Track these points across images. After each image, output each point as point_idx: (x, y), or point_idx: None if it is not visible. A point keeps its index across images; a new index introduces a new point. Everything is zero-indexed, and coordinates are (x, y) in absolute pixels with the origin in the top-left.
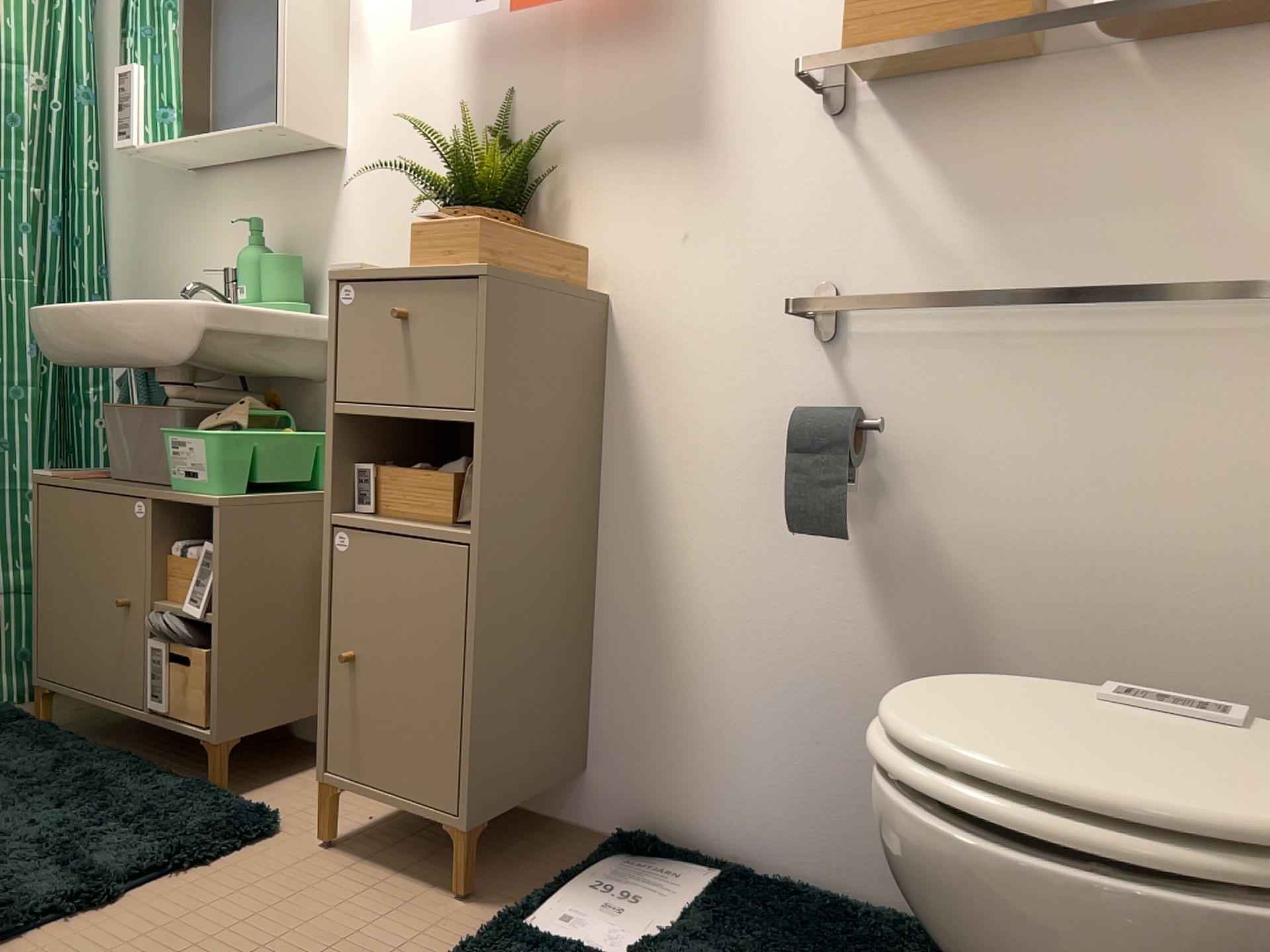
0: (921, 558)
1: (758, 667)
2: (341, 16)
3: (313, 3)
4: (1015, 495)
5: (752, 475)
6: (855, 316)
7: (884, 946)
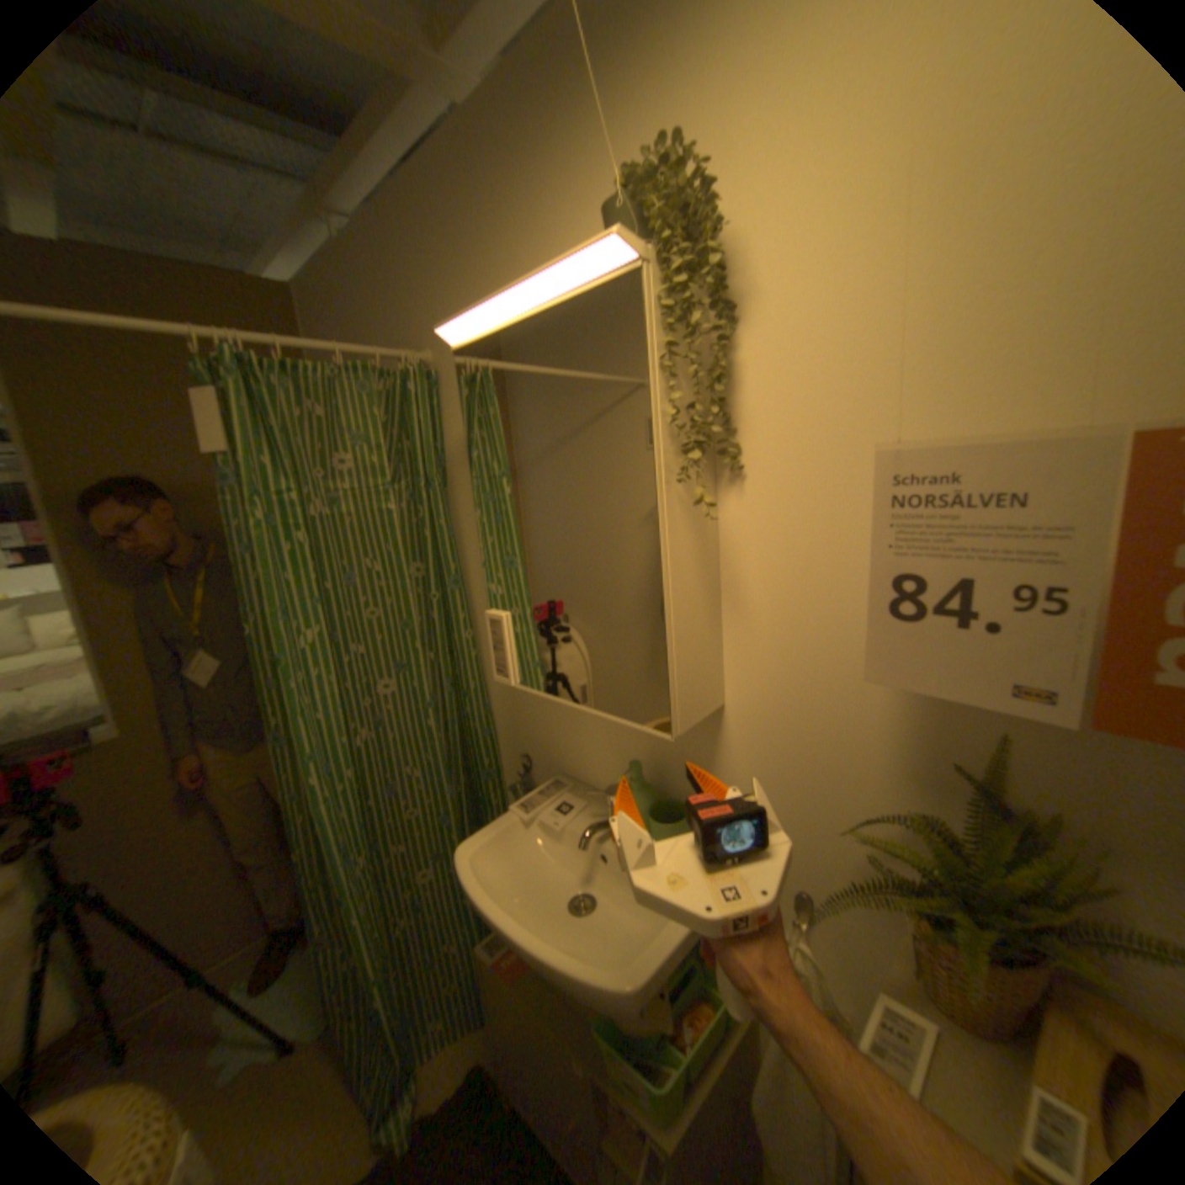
0: None
1: None
2: (714, 577)
3: (692, 584)
4: None
5: None
6: None
7: None
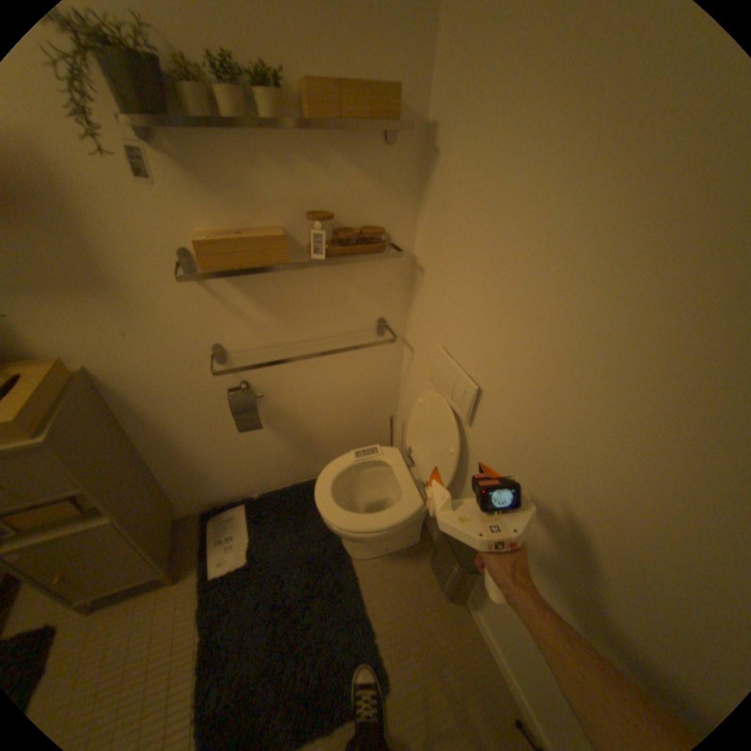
0: (279, 413)
1: (232, 456)
2: None
3: None
4: (304, 390)
5: (207, 410)
6: (232, 352)
7: (300, 501)
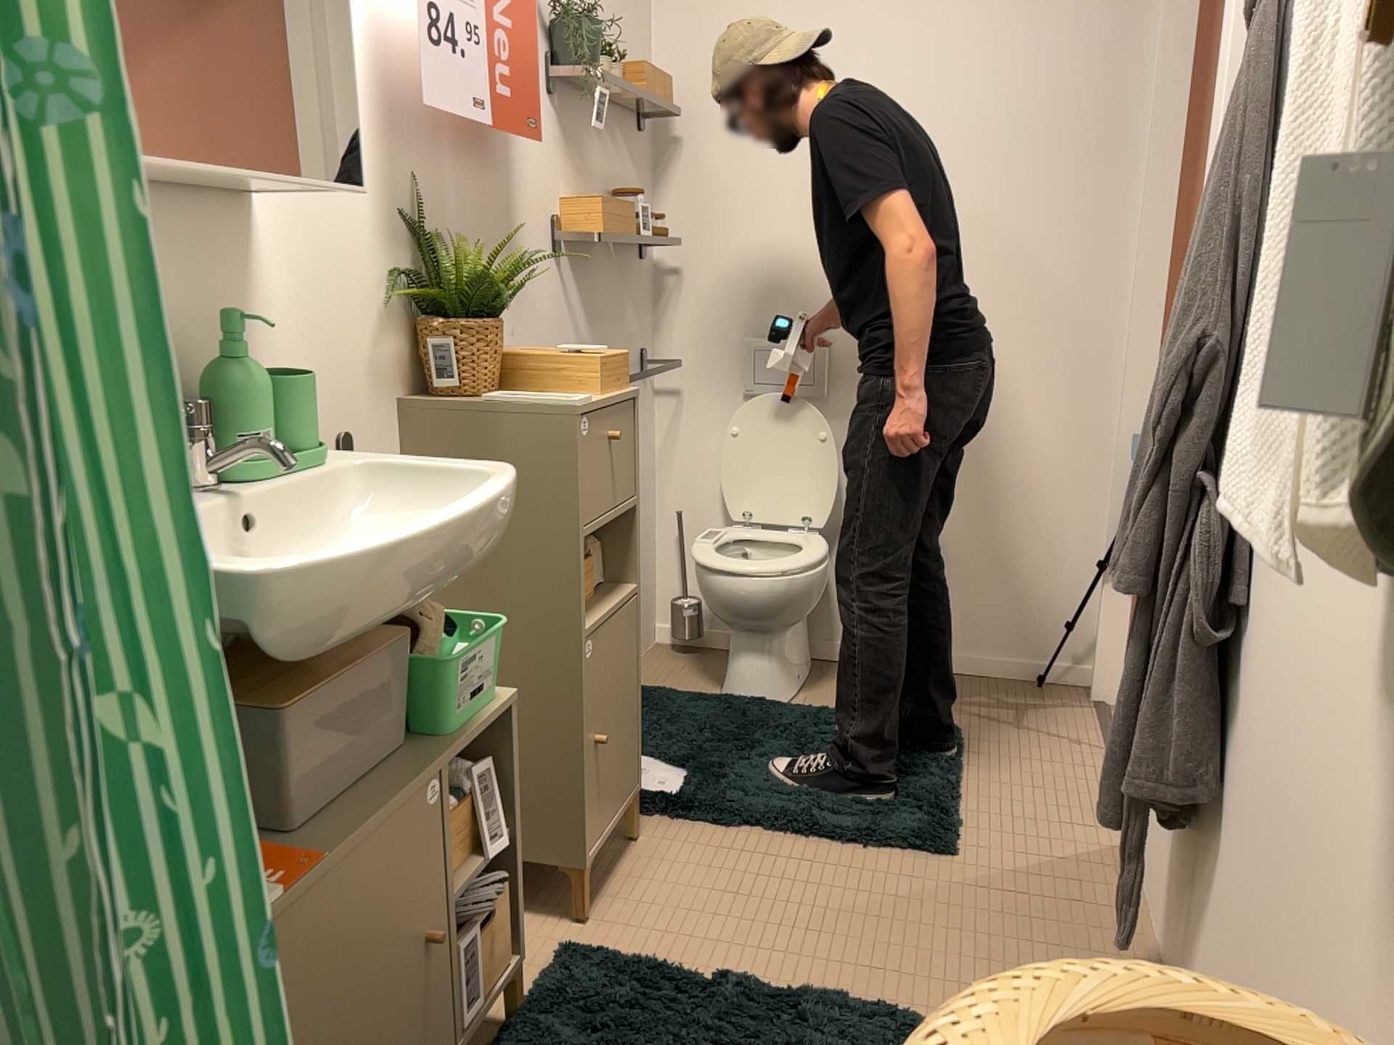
0: None
1: None
2: None
3: None
4: None
5: None
6: None
7: (645, 705)
